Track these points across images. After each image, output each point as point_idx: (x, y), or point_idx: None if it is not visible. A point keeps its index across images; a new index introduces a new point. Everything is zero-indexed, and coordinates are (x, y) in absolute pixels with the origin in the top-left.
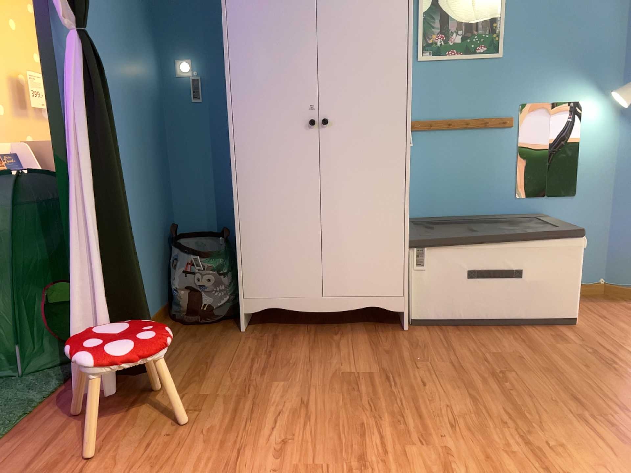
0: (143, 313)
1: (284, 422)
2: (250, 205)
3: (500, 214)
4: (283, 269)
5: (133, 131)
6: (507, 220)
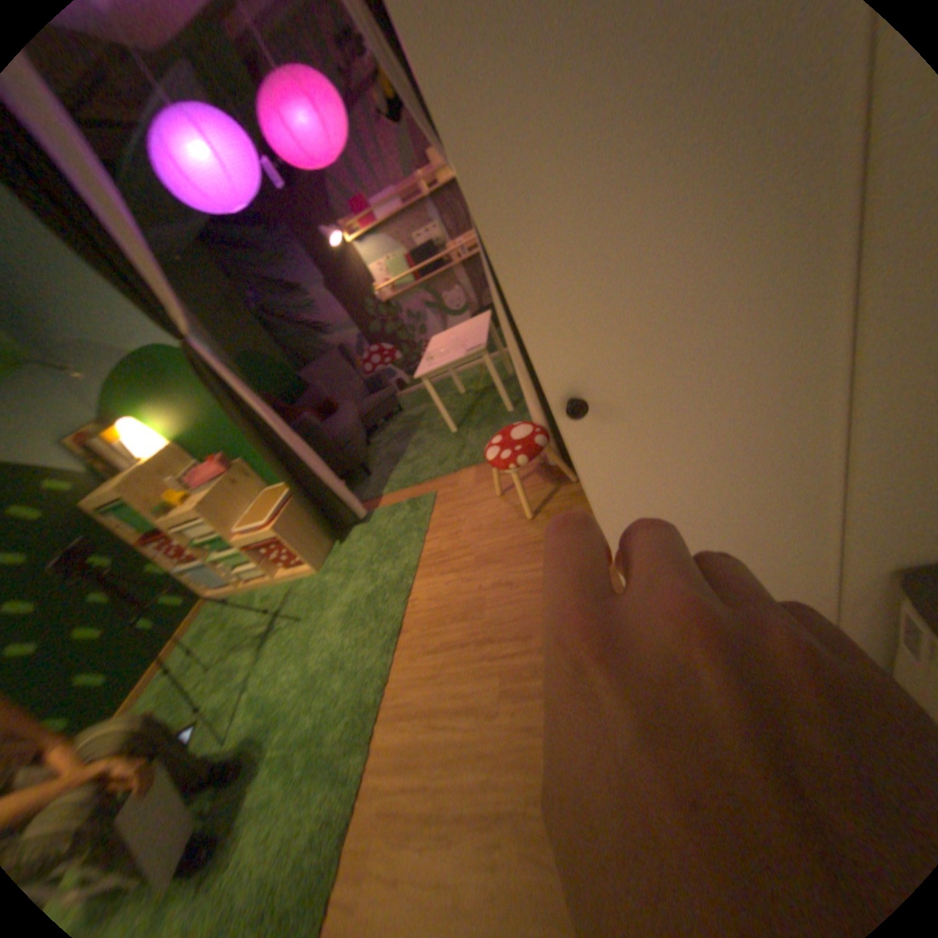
0: None
1: (535, 580)
2: None
3: None
4: None
5: None
6: None
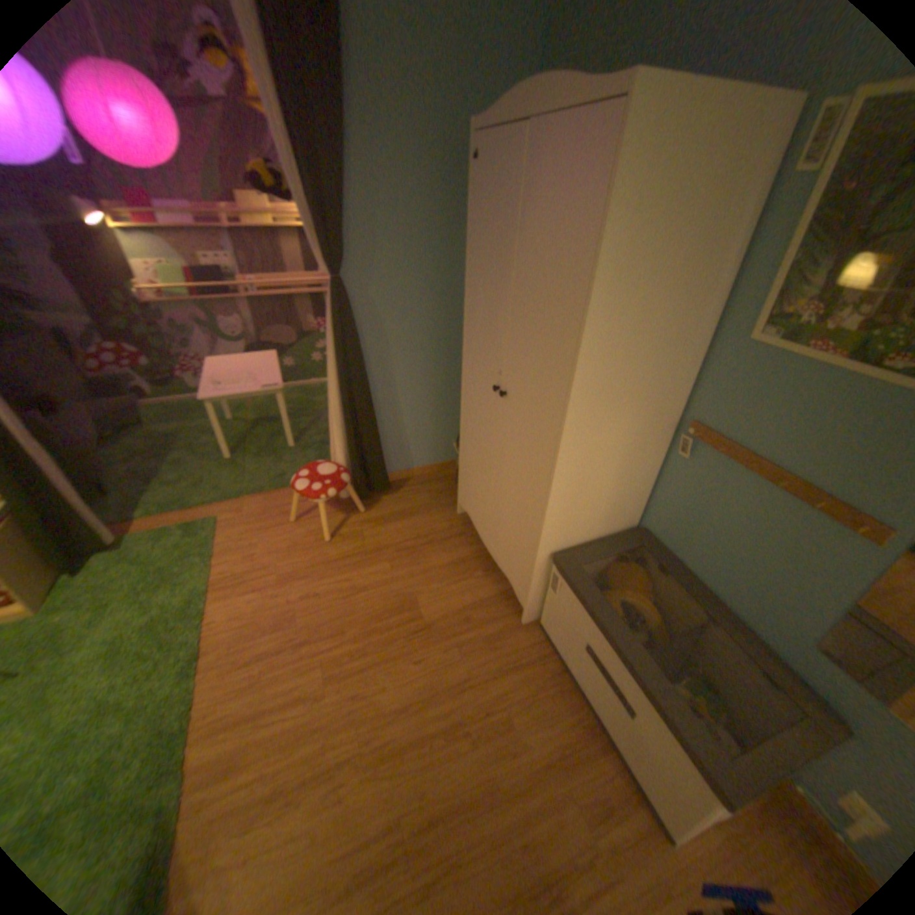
0: (373, 470)
1: (340, 591)
2: (467, 434)
3: (776, 645)
4: (475, 498)
5: (443, 333)
6: (782, 661)
